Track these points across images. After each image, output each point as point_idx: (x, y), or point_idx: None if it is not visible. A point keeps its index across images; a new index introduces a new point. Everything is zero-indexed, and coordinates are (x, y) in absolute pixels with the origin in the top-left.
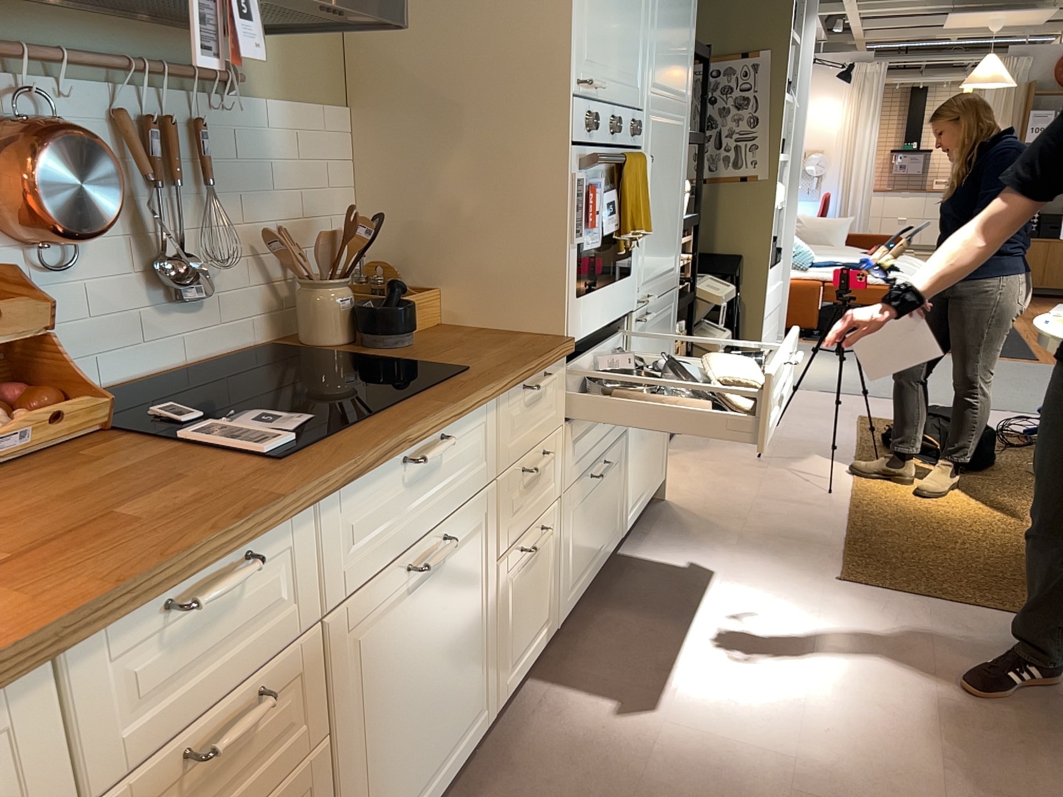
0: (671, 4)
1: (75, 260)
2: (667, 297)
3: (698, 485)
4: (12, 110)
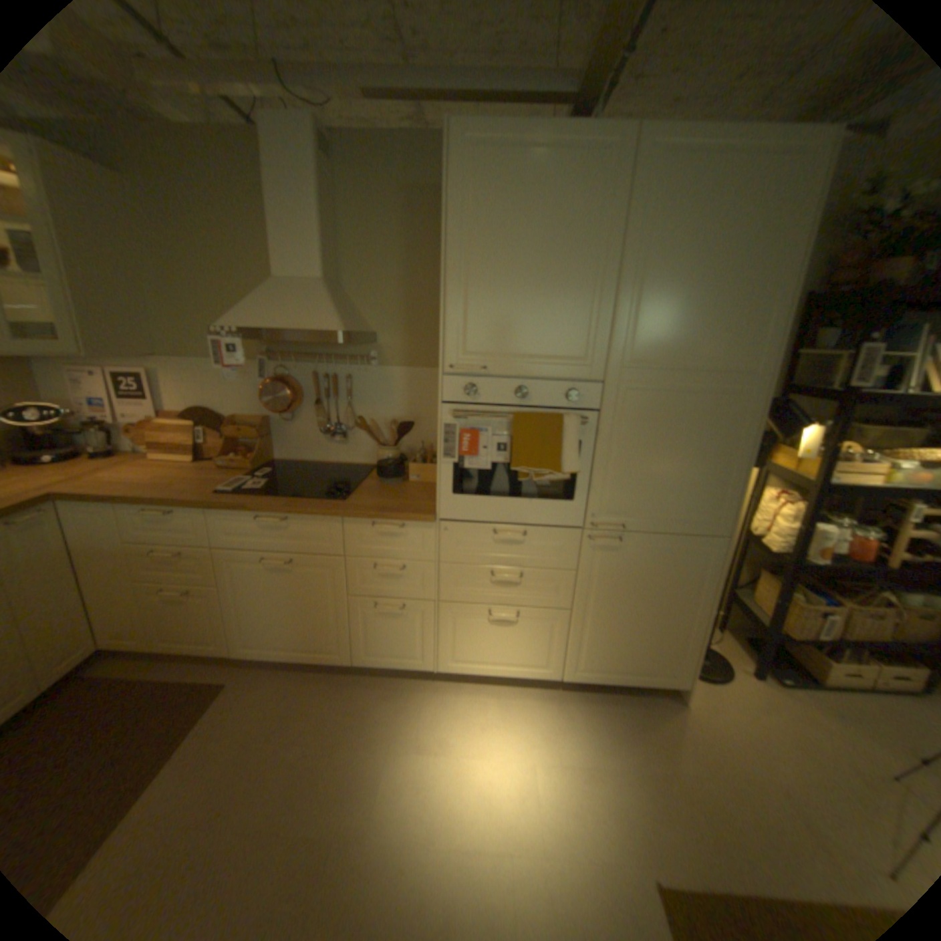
0: (687, 286)
1: (296, 419)
2: (687, 540)
3: (745, 730)
4: (276, 372)
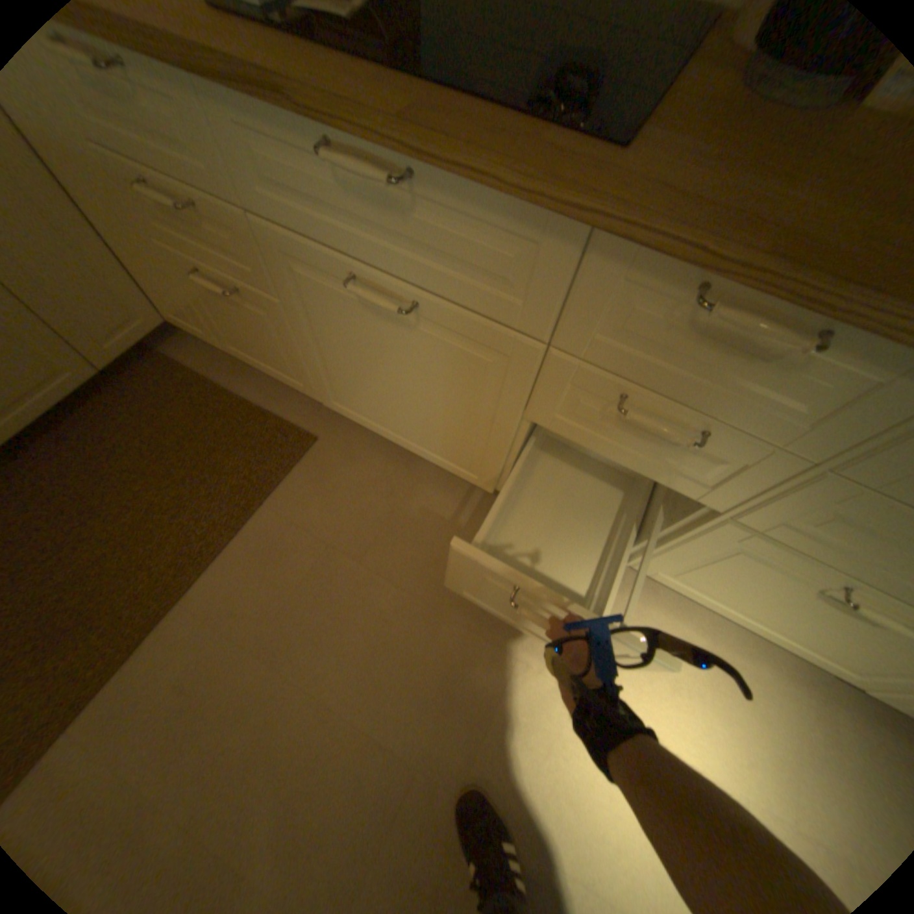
0: None
1: None
2: None
3: None
4: None
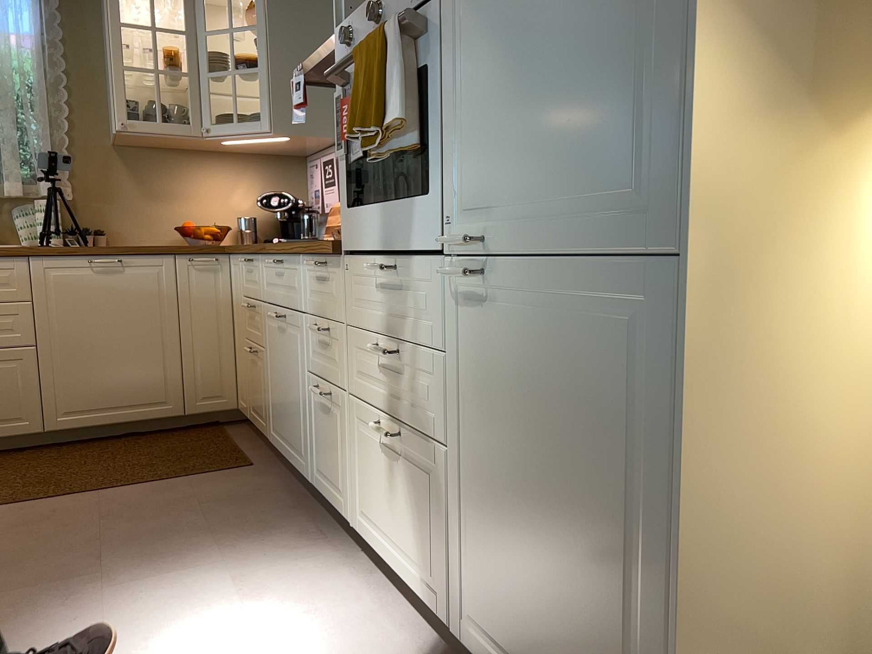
0: None
1: None
2: (599, 272)
3: None
4: None
